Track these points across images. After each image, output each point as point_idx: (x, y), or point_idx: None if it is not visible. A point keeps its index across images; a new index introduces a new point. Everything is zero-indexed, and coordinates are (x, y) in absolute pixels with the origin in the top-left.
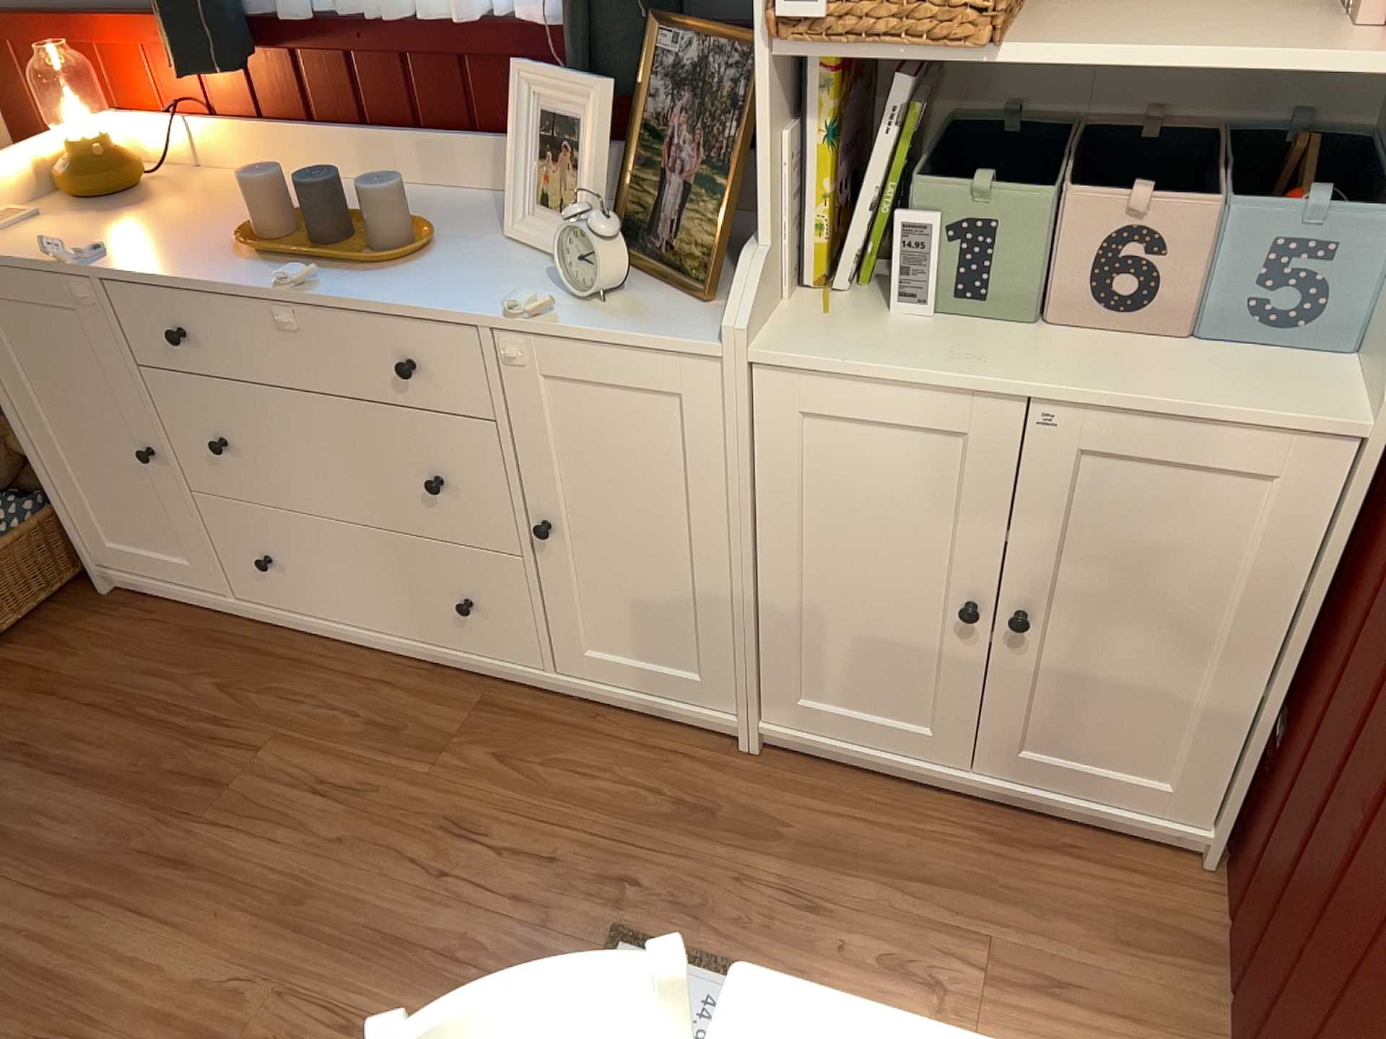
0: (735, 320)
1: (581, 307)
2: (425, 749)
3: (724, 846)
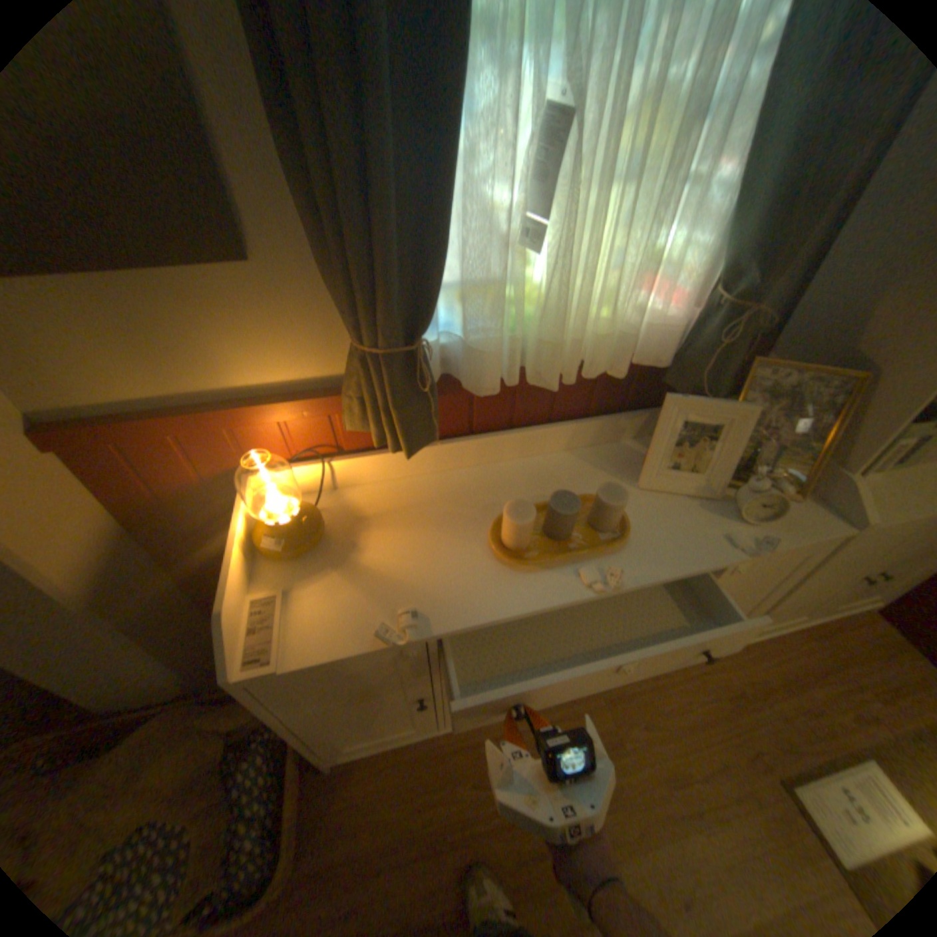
0: (869, 518)
1: (766, 530)
2: (615, 753)
3: (768, 713)
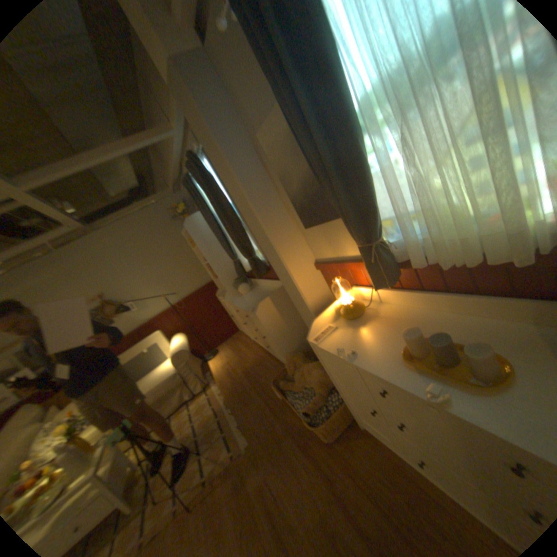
0: None
1: None
2: None
3: None
